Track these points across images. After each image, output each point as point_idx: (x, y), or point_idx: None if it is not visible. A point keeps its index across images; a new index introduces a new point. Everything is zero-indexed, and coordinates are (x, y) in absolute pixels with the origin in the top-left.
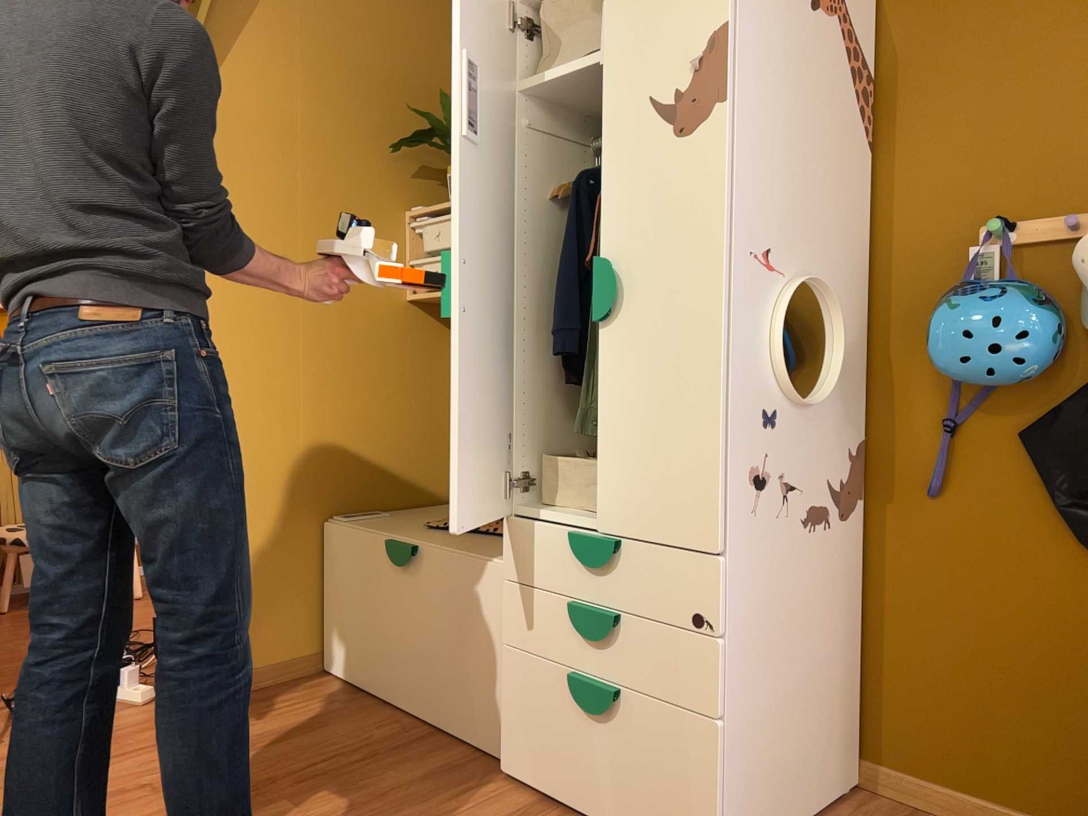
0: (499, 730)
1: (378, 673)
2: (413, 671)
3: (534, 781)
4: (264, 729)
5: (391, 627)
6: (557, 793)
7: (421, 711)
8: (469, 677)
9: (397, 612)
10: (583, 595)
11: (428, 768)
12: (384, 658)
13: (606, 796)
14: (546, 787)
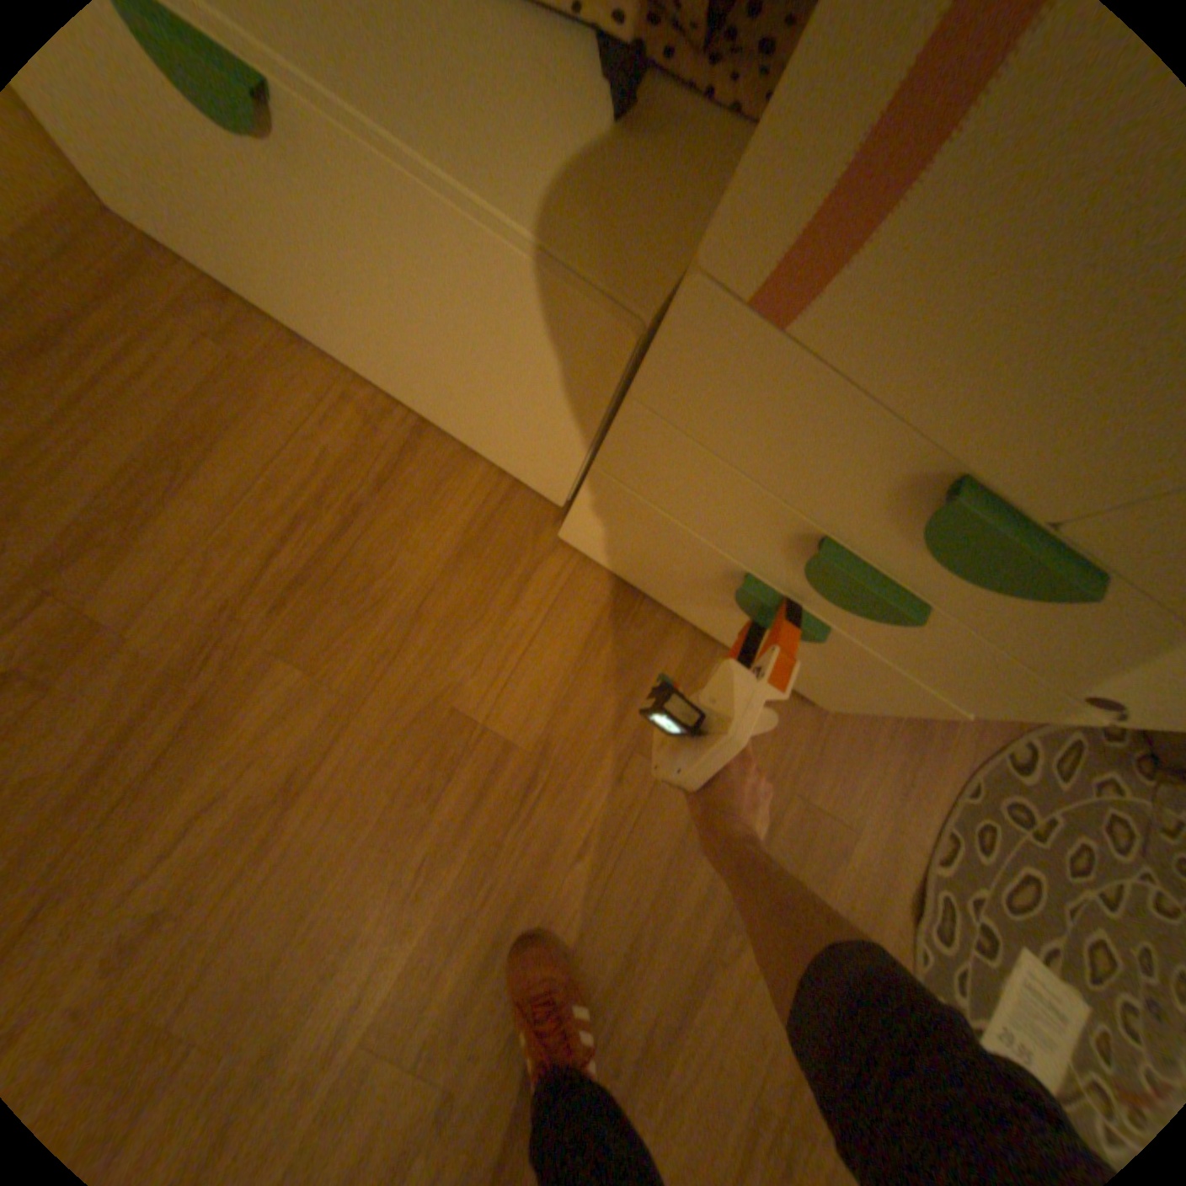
0: (548, 479)
1: (261, 290)
2: (351, 334)
3: (616, 568)
4: (119, 454)
5: (261, 236)
6: (650, 590)
7: (385, 385)
8: (492, 410)
9: (268, 218)
10: (863, 543)
11: (453, 529)
12: (267, 278)
13: (729, 631)
14: (635, 580)
